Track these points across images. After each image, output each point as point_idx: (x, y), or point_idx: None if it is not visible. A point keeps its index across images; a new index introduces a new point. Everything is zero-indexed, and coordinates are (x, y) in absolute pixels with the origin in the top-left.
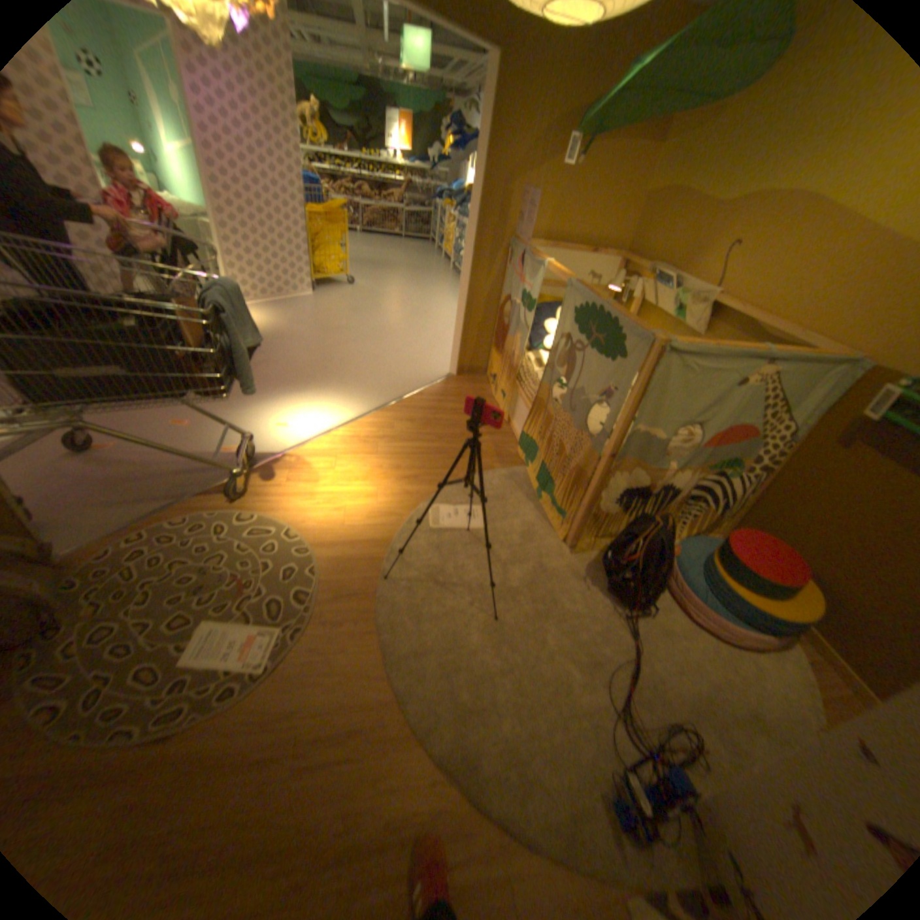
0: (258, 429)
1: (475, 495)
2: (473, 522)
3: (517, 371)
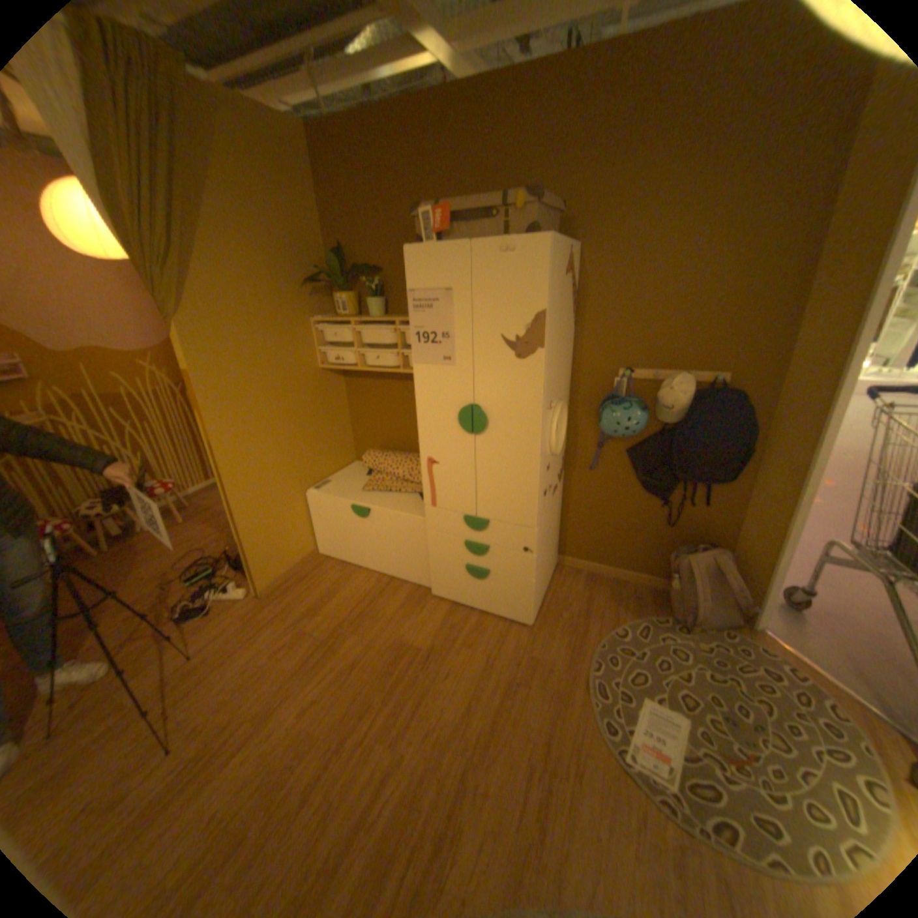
0: None
1: None
2: None
3: None
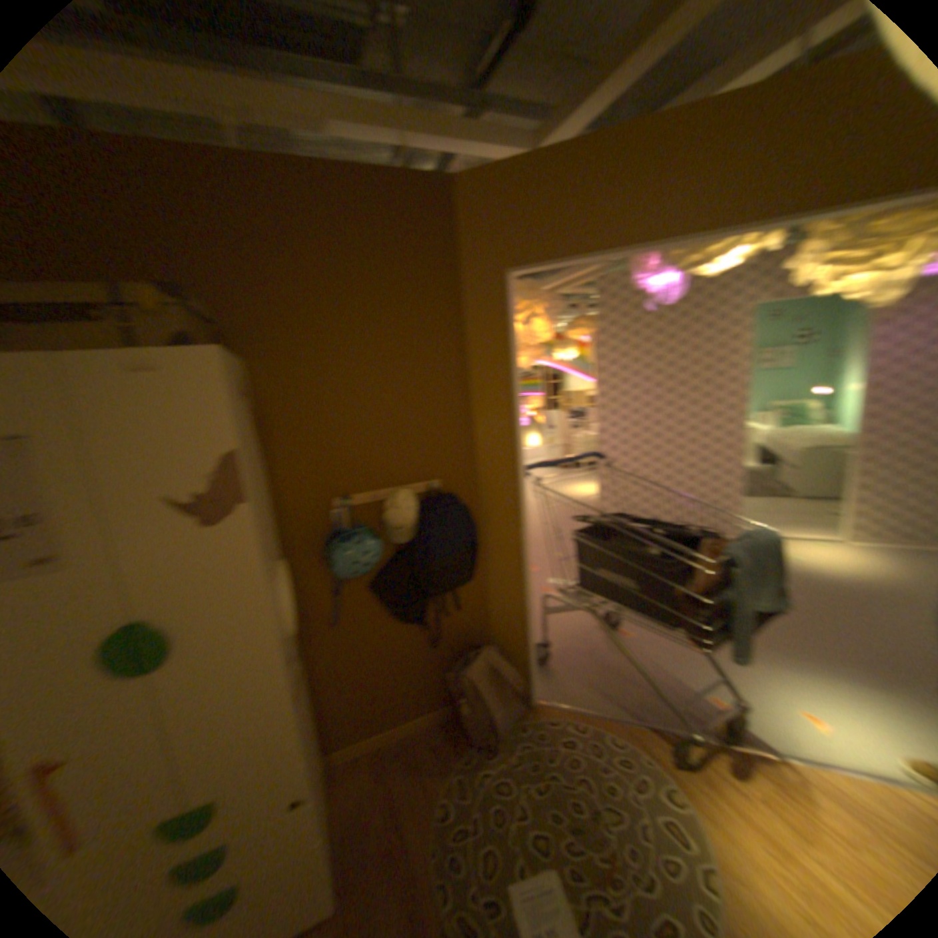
0: (773, 704)
1: None
2: None
3: None
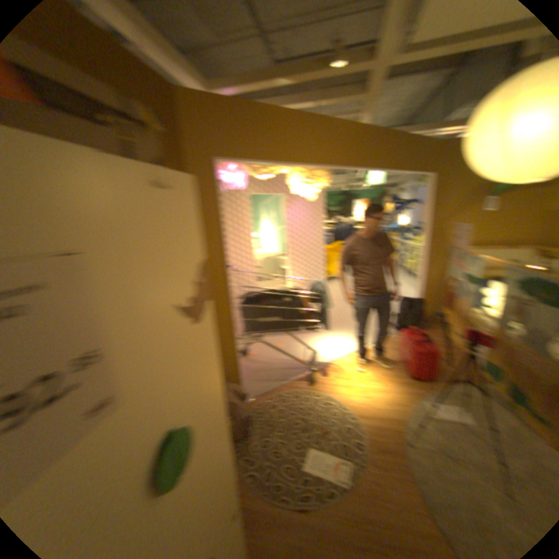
0: (316, 350)
1: (460, 401)
2: (465, 420)
3: (471, 320)
